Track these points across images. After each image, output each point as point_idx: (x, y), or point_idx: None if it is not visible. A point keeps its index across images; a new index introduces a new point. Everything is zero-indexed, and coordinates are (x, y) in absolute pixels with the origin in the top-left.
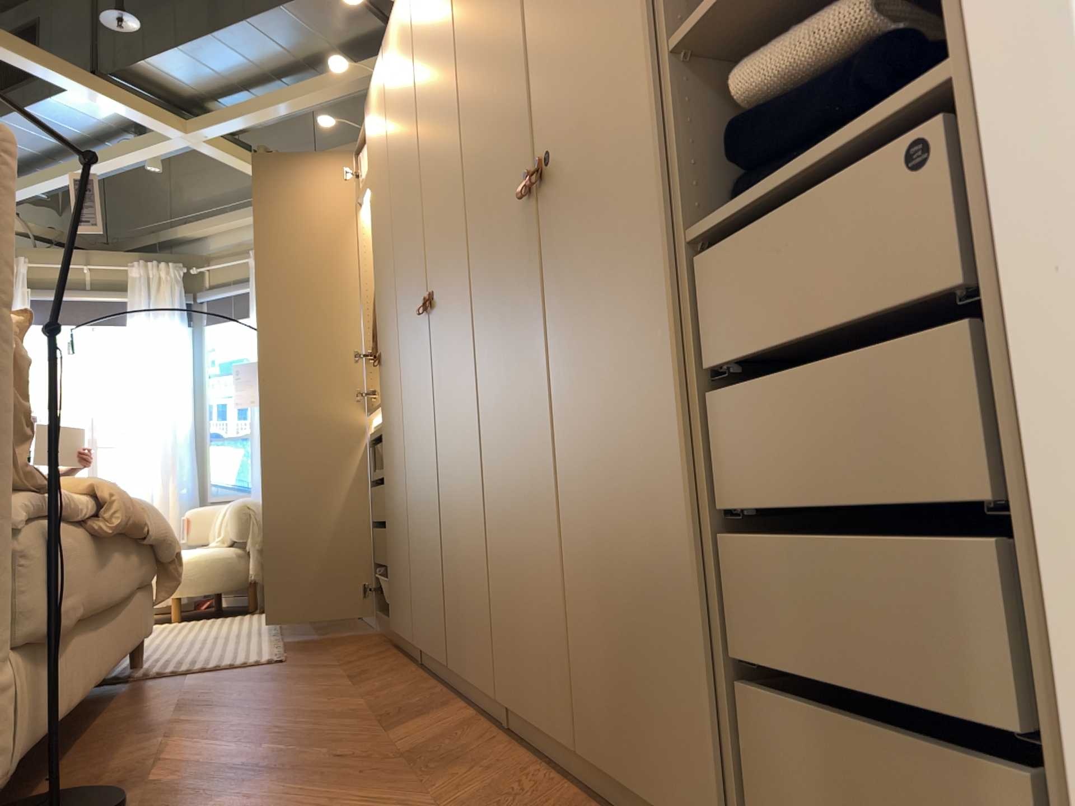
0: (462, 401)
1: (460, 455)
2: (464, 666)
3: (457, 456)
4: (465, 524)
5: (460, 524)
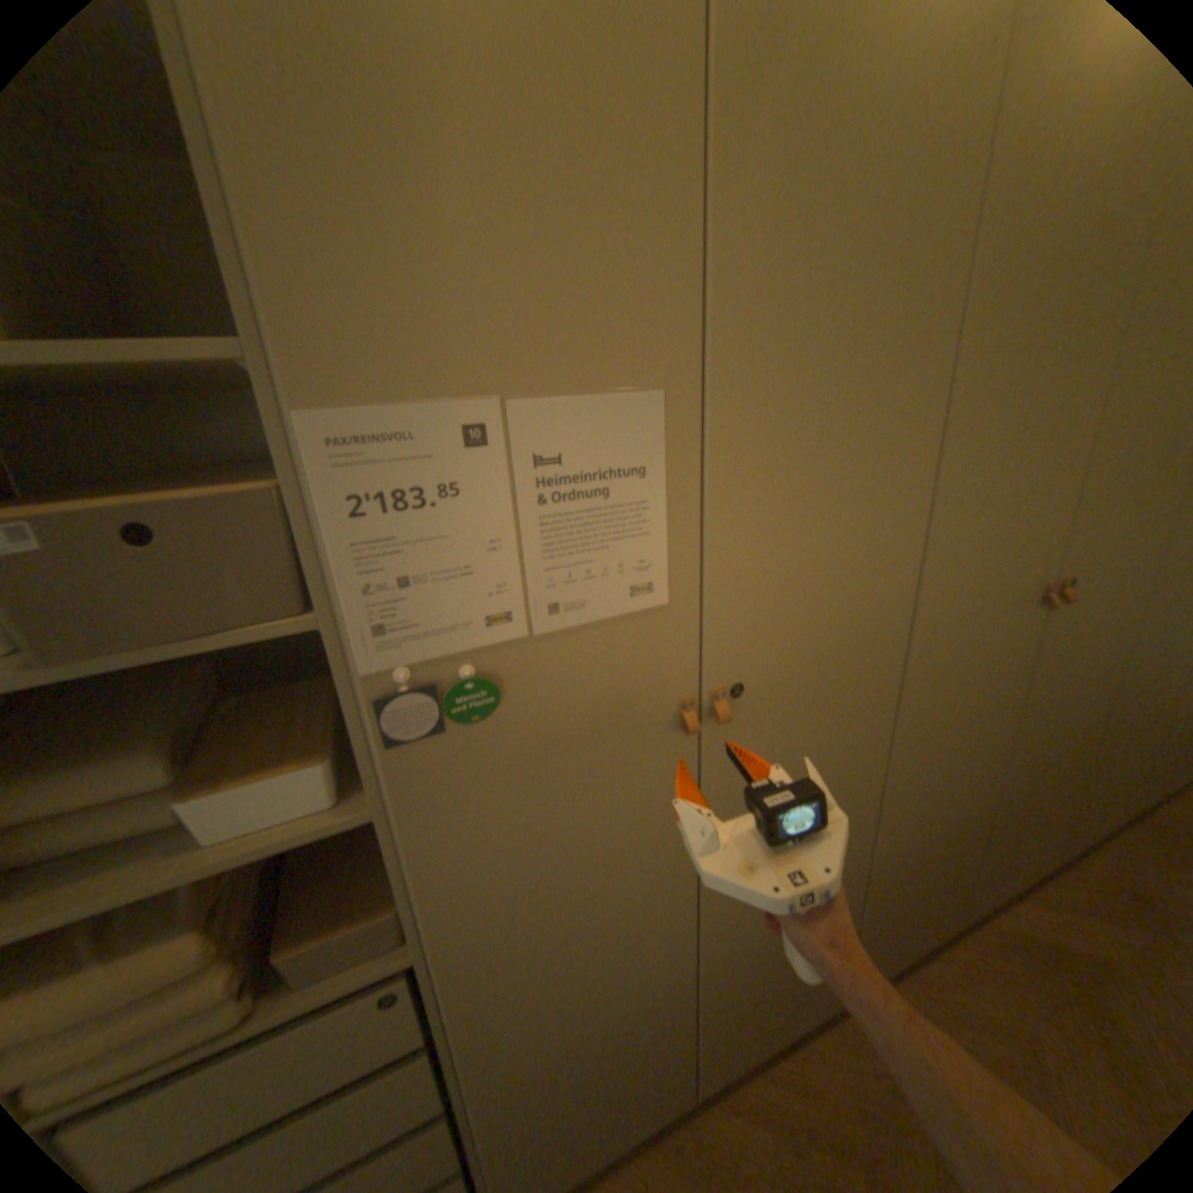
0: (1089, 693)
1: (1065, 742)
2: (983, 914)
3: (1055, 747)
4: (1049, 796)
5: (1038, 802)
